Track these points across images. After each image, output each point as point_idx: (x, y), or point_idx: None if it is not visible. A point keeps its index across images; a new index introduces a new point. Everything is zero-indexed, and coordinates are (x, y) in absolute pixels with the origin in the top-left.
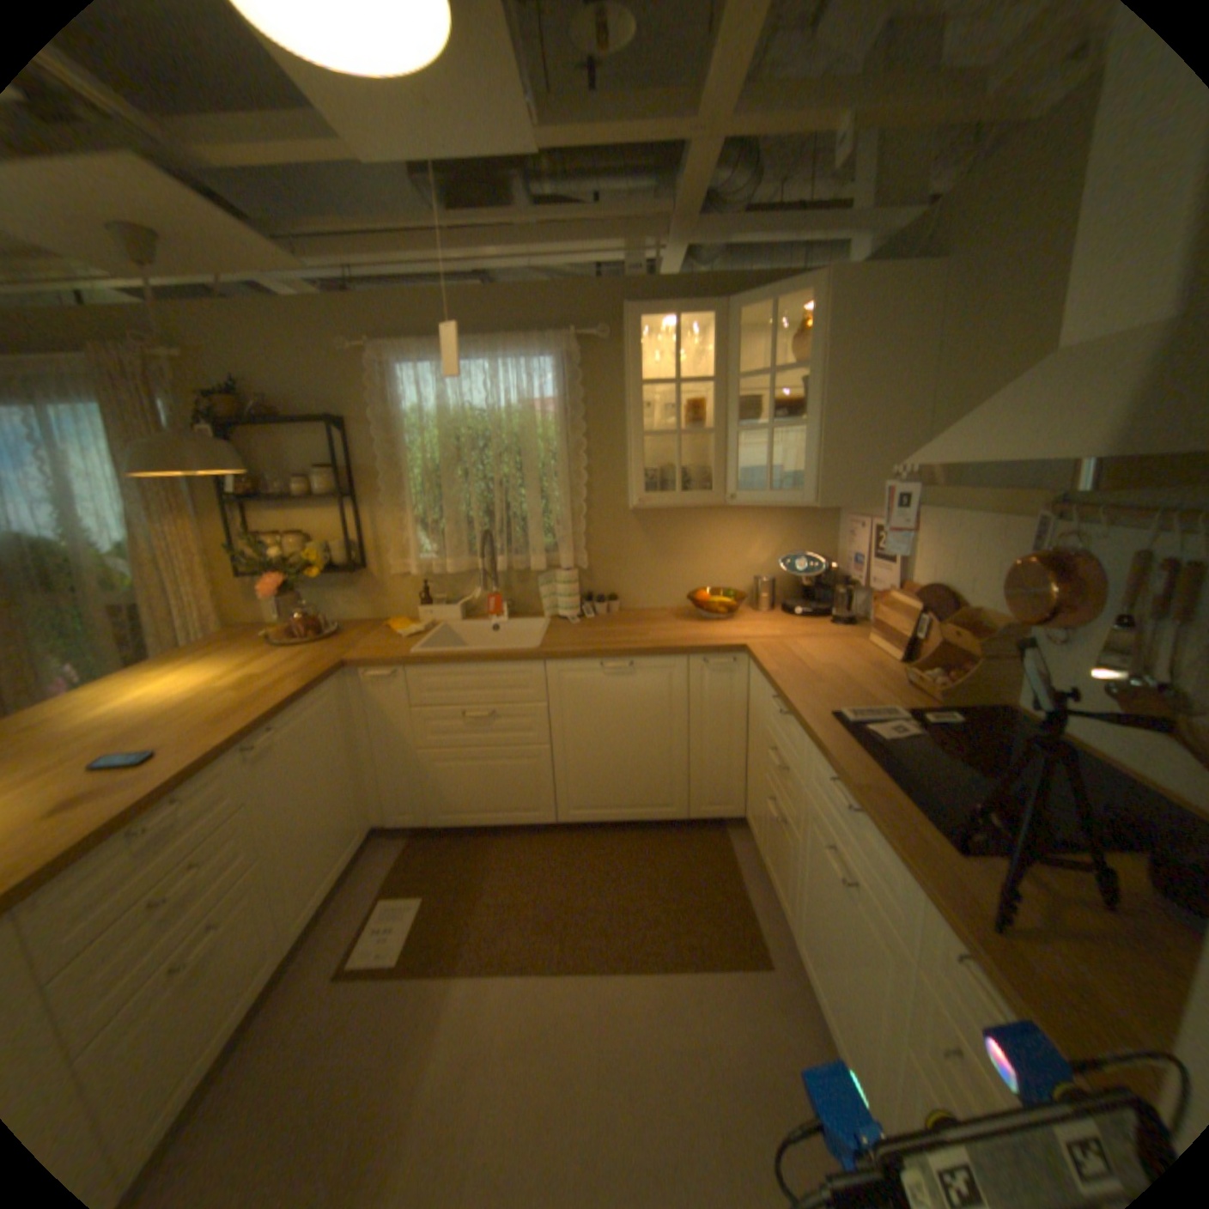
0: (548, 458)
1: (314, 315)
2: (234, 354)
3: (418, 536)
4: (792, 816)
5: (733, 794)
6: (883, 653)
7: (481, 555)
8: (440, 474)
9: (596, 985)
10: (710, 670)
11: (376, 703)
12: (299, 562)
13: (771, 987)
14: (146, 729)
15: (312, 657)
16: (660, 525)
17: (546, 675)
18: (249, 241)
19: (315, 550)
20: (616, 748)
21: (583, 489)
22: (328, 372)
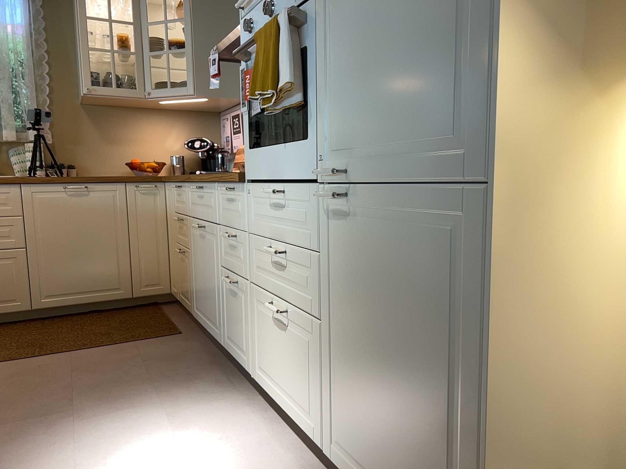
0: (17, 63)
1: None
2: None
3: None
4: (186, 243)
5: (161, 276)
6: None
7: None
8: None
9: (68, 355)
10: (140, 192)
11: None
12: None
13: (179, 338)
14: None
15: None
16: (105, 119)
17: (22, 195)
18: None
19: None
20: (77, 247)
21: (46, 87)
22: None
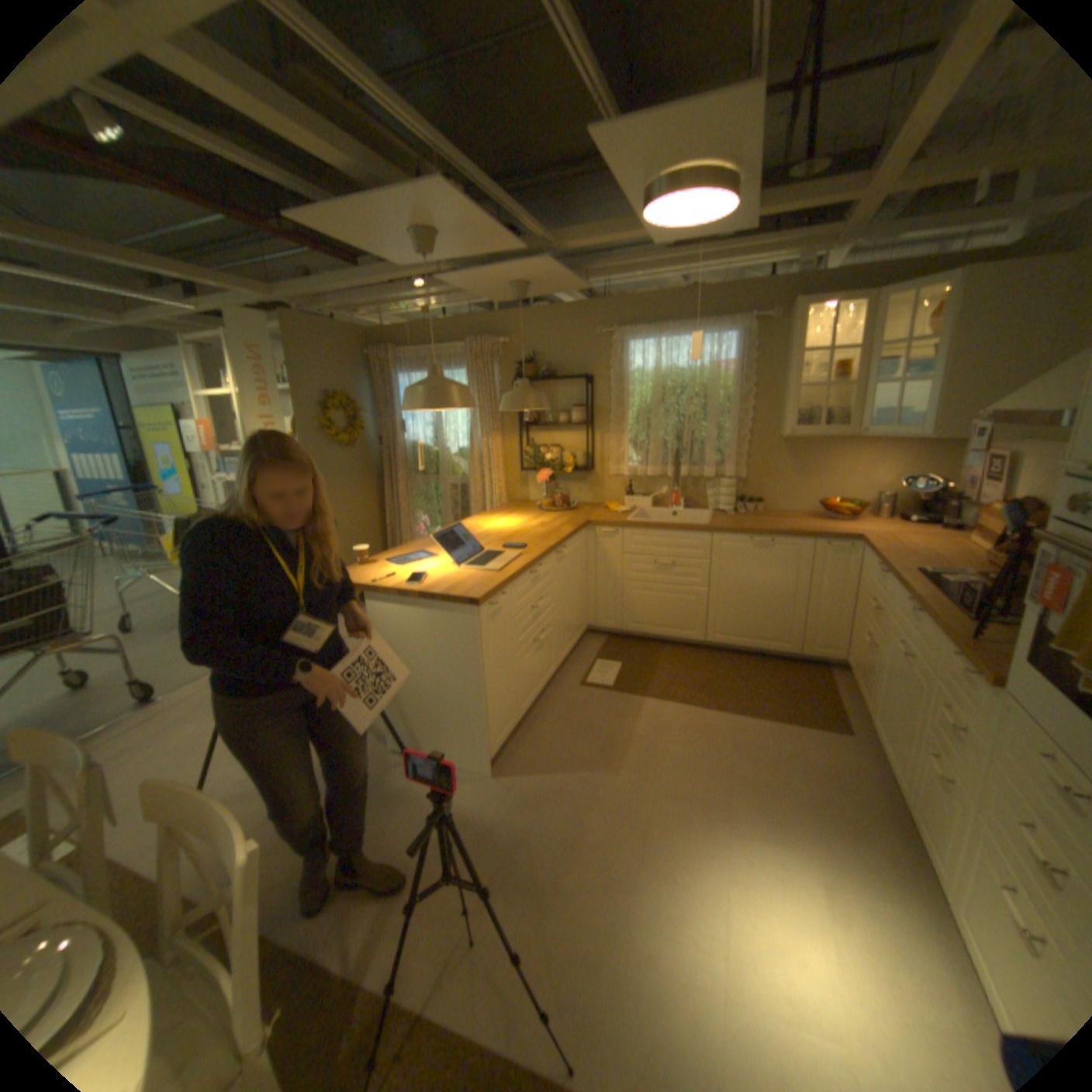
0: (724, 401)
1: (583, 313)
2: (535, 339)
3: (630, 451)
4: (881, 639)
5: (839, 642)
6: (978, 547)
7: (669, 465)
8: (648, 411)
9: (732, 718)
10: (832, 550)
11: (602, 549)
12: (556, 464)
13: (851, 743)
14: (512, 538)
15: (569, 519)
16: (803, 450)
17: (712, 542)
18: (571, 282)
19: (570, 457)
20: (754, 597)
21: (748, 423)
22: (587, 347)
